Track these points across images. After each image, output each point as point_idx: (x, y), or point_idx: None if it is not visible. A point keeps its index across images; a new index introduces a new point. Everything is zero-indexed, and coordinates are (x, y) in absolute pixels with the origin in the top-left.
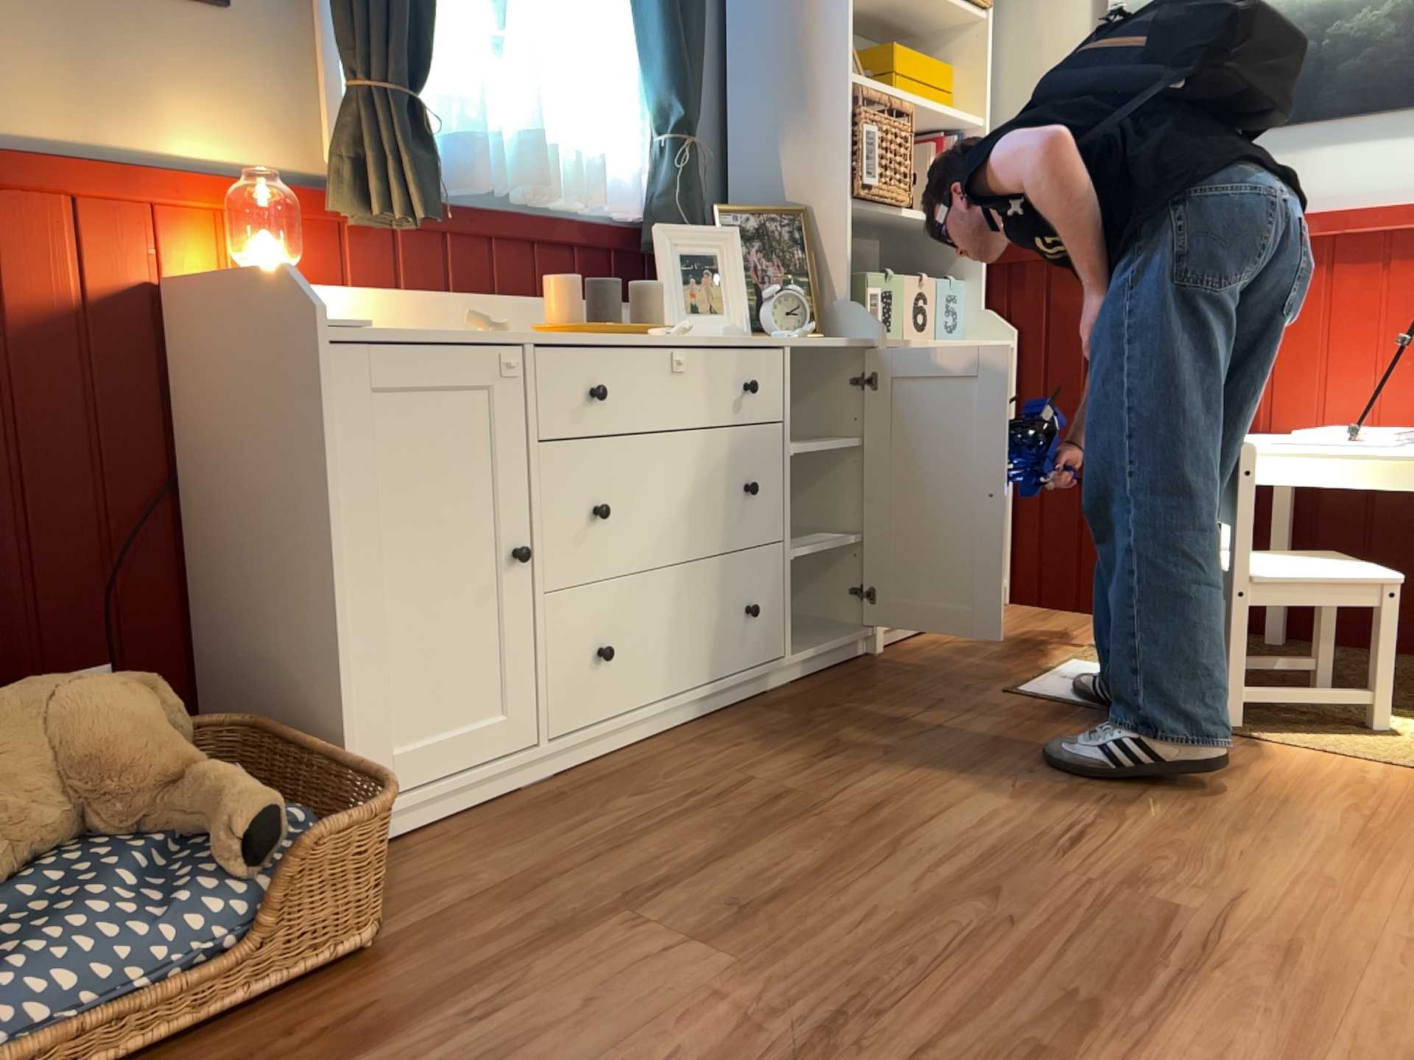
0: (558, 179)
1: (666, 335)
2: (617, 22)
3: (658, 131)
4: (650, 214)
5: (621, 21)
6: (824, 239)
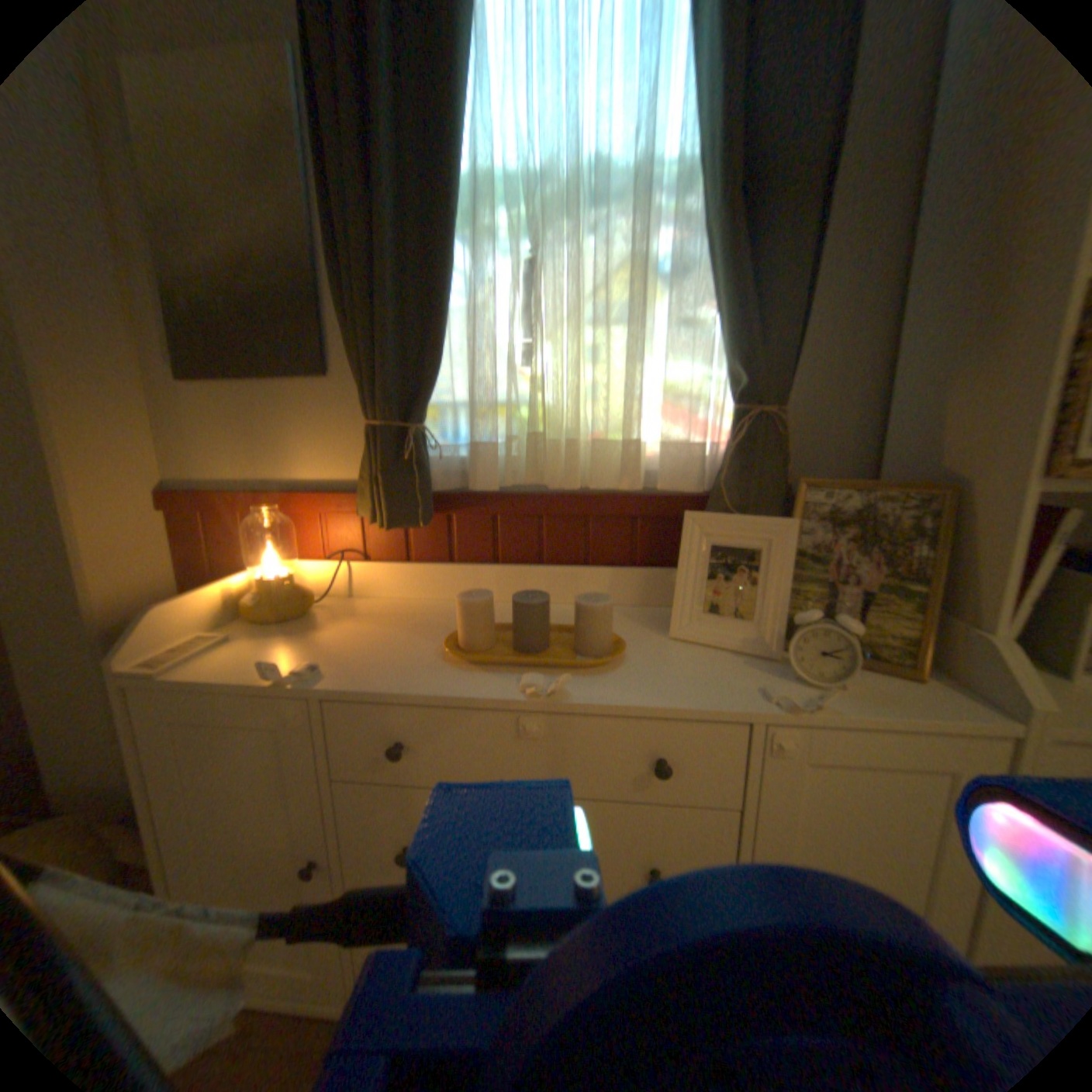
0: (605, 463)
1: (531, 693)
2: (701, 286)
3: (736, 399)
4: (718, 489)
5: (701, 284)
6: (983, 534)
